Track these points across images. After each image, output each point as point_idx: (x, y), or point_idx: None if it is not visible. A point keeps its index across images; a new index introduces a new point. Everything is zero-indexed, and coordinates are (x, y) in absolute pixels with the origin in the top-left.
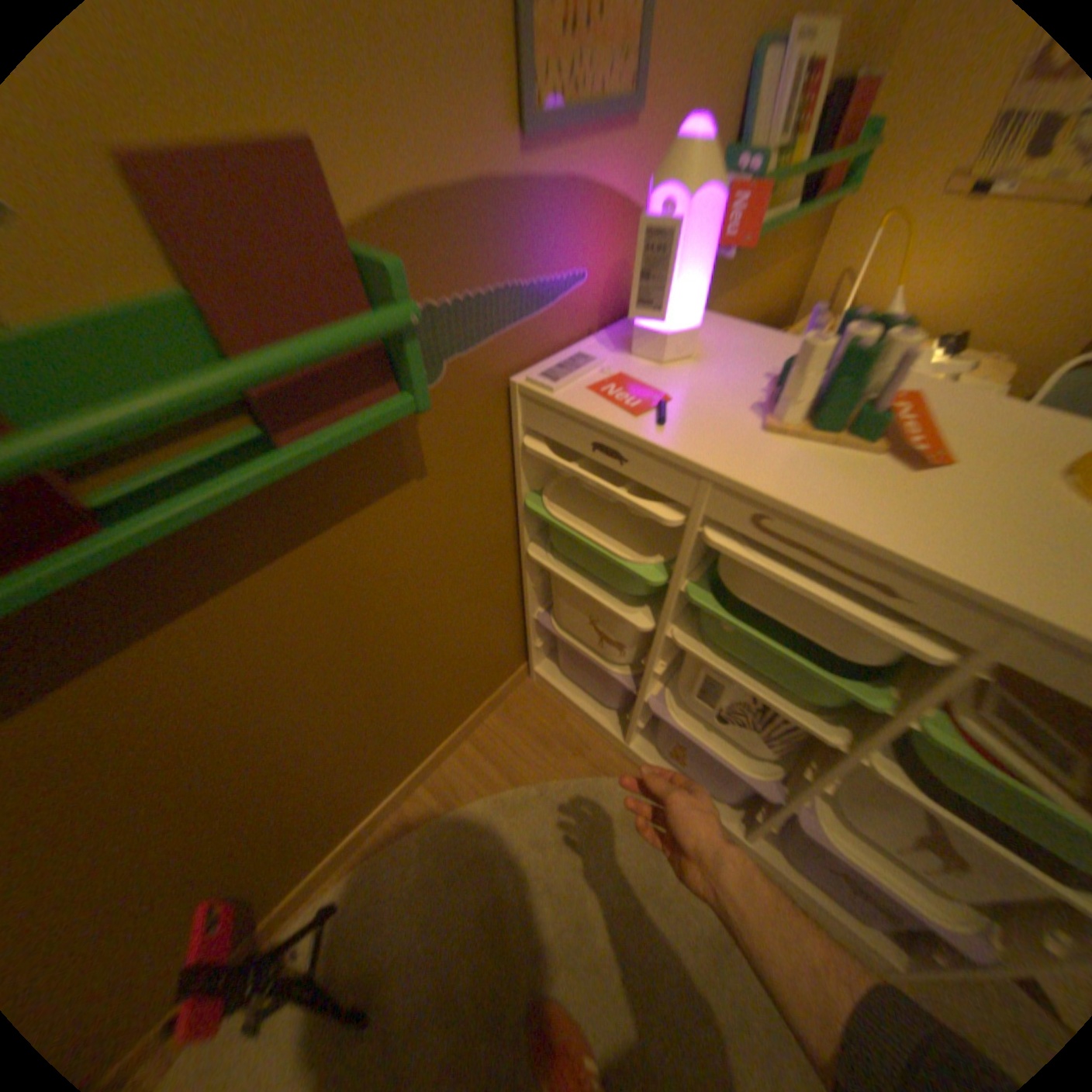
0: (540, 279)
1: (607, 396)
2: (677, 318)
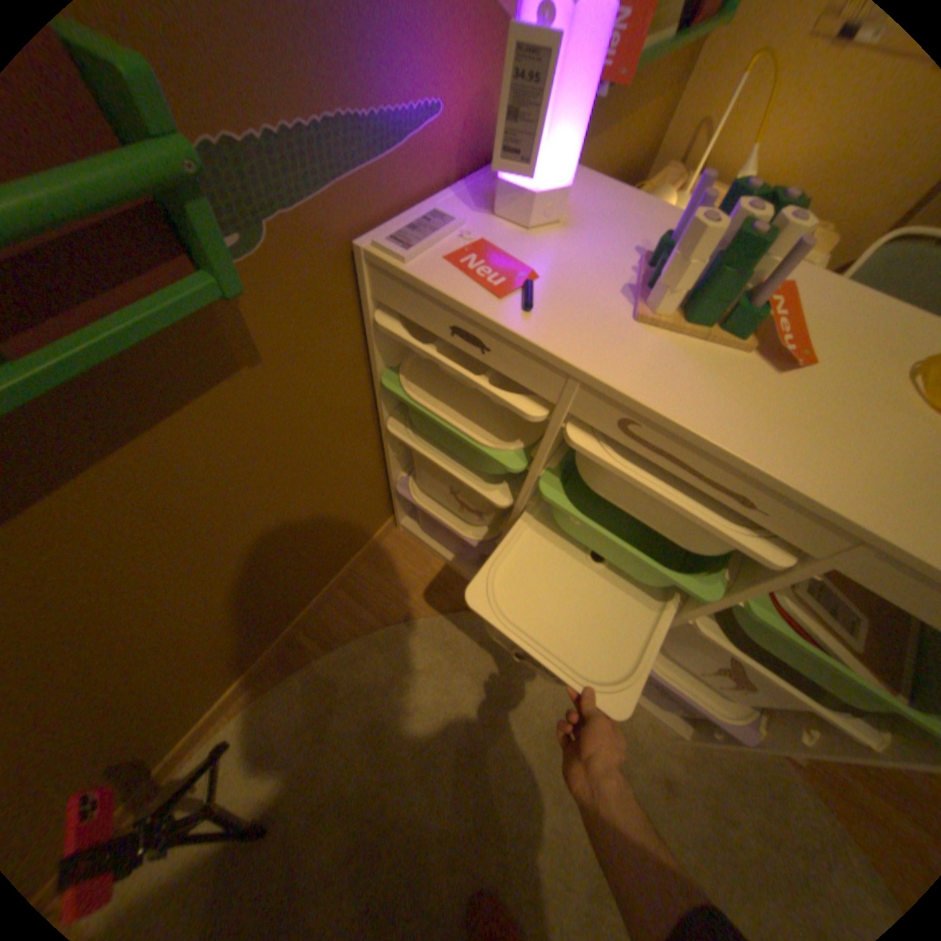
0: (382, 105)
1: (468, 269)
2: (548, 172)
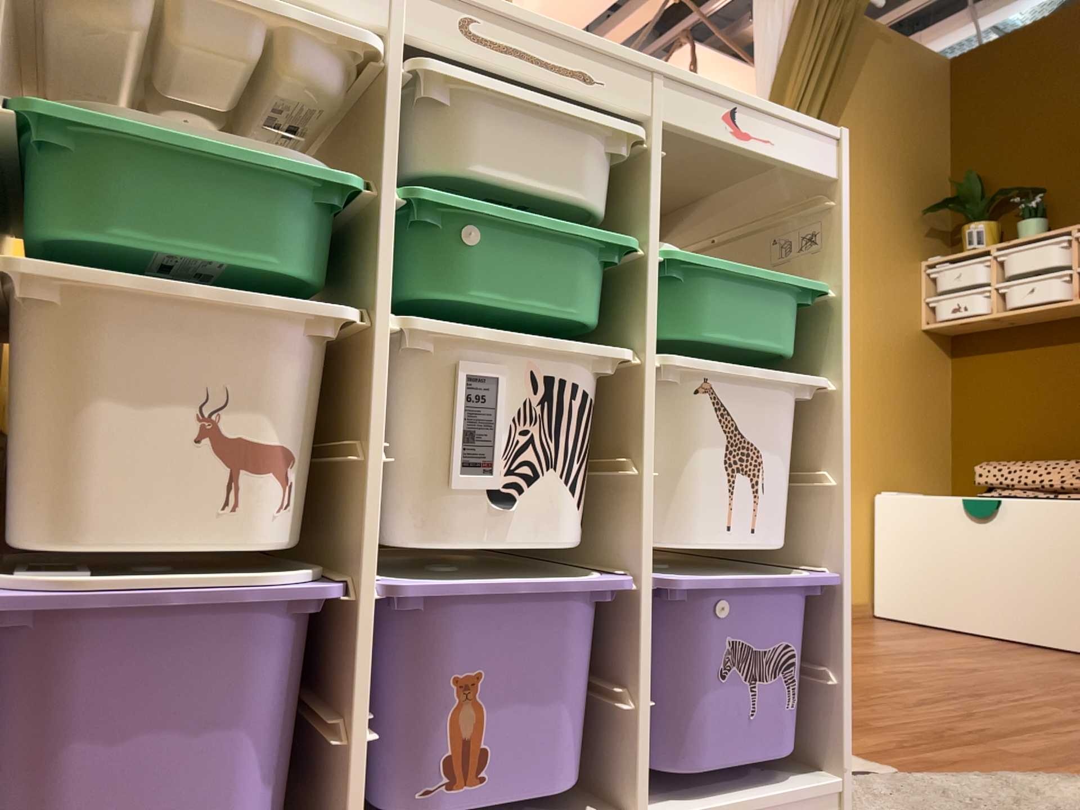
0: None
1: None
2: None
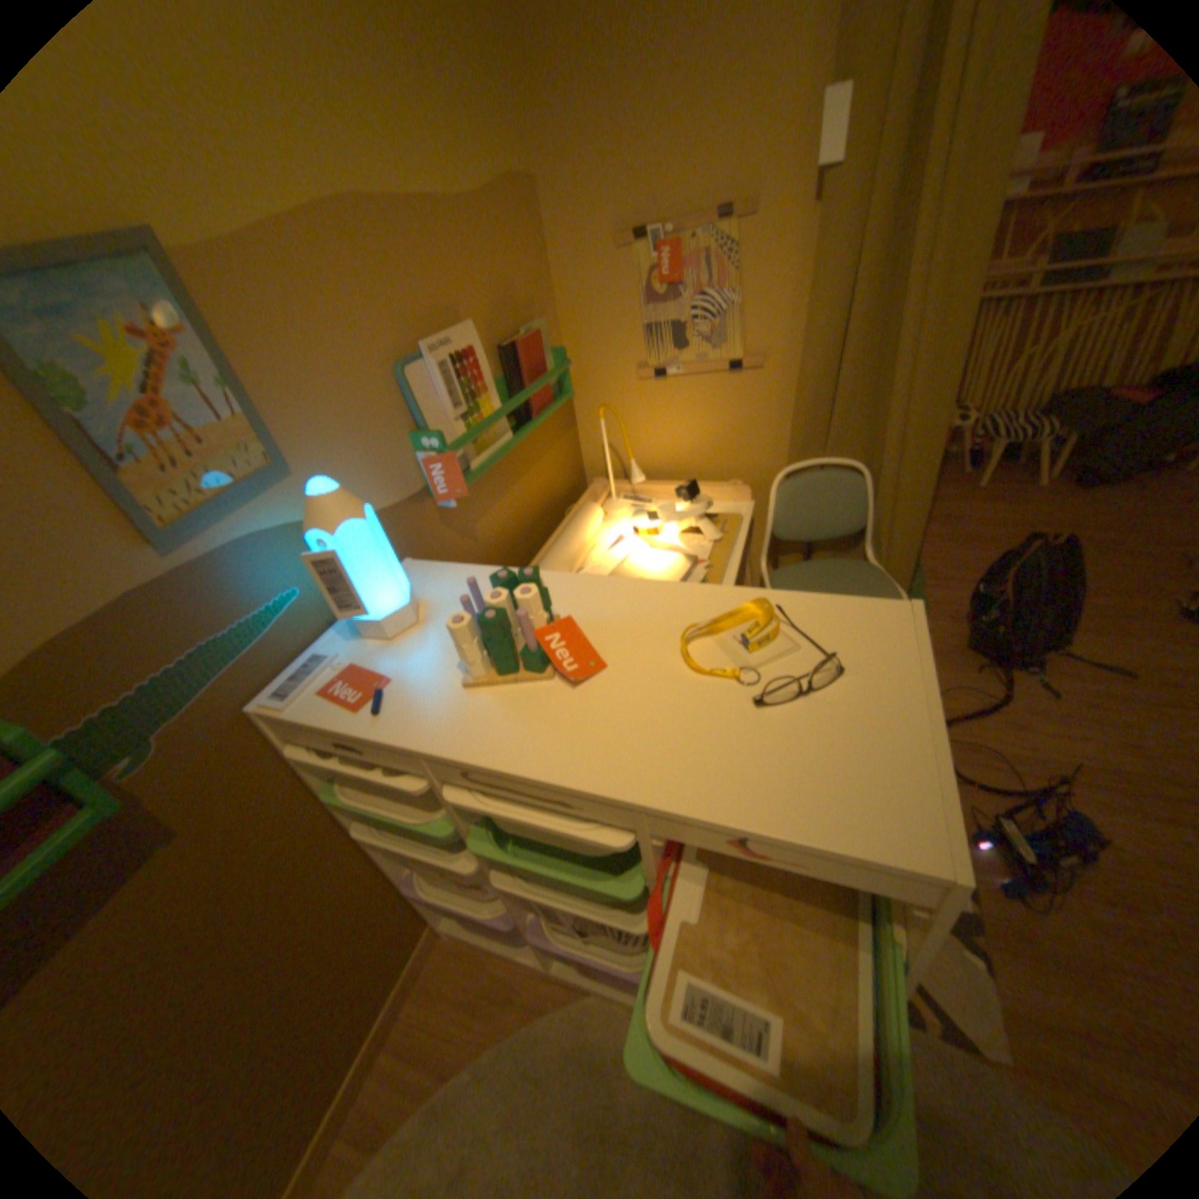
0: (239, 621)
1: (334, 697)
2: (383, 605)
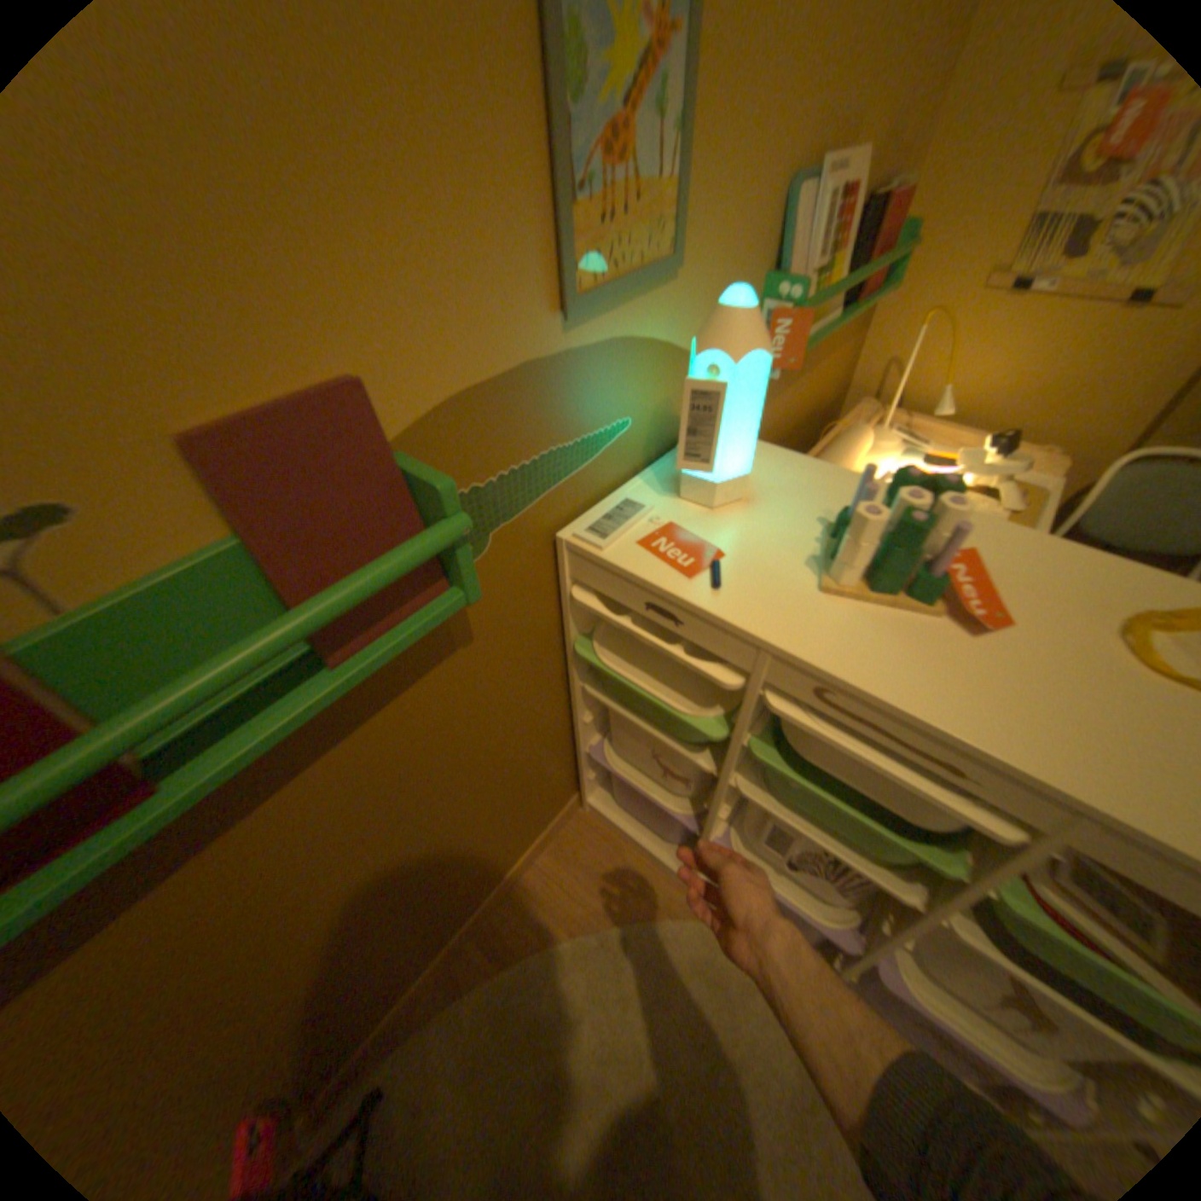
0: (584, 436)
1: (659, 552)
2: (726, 466)
